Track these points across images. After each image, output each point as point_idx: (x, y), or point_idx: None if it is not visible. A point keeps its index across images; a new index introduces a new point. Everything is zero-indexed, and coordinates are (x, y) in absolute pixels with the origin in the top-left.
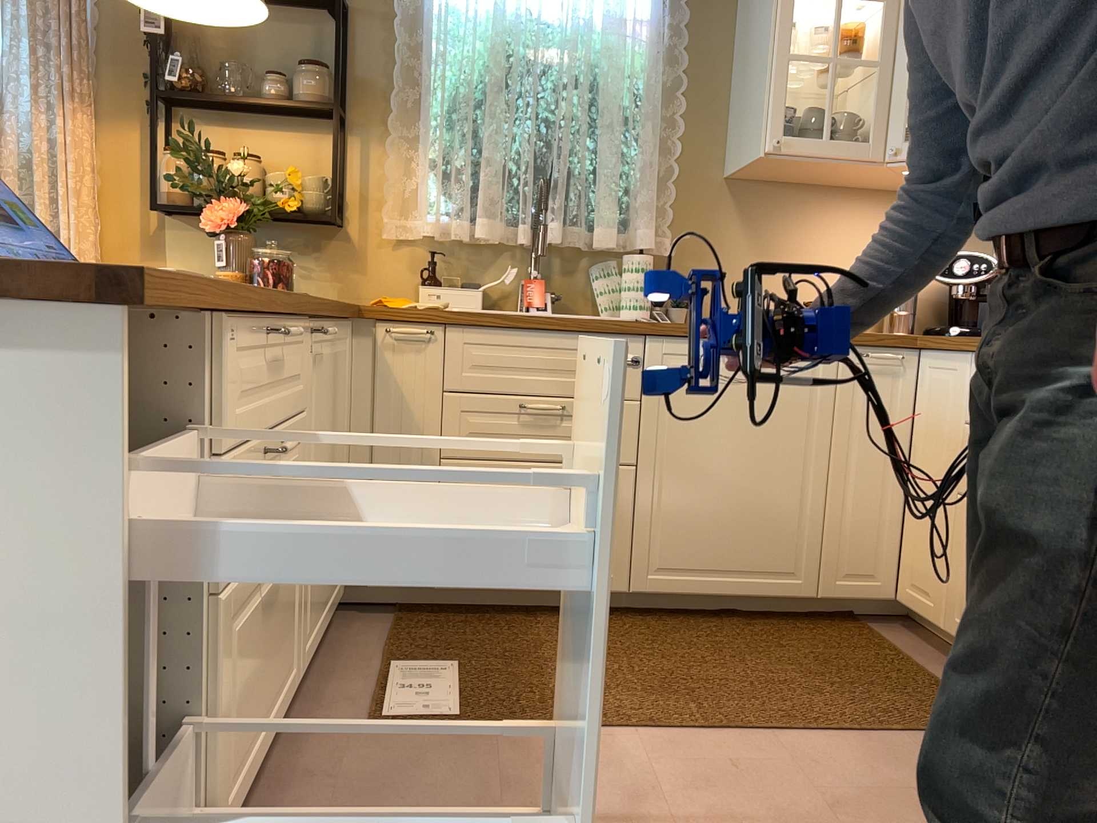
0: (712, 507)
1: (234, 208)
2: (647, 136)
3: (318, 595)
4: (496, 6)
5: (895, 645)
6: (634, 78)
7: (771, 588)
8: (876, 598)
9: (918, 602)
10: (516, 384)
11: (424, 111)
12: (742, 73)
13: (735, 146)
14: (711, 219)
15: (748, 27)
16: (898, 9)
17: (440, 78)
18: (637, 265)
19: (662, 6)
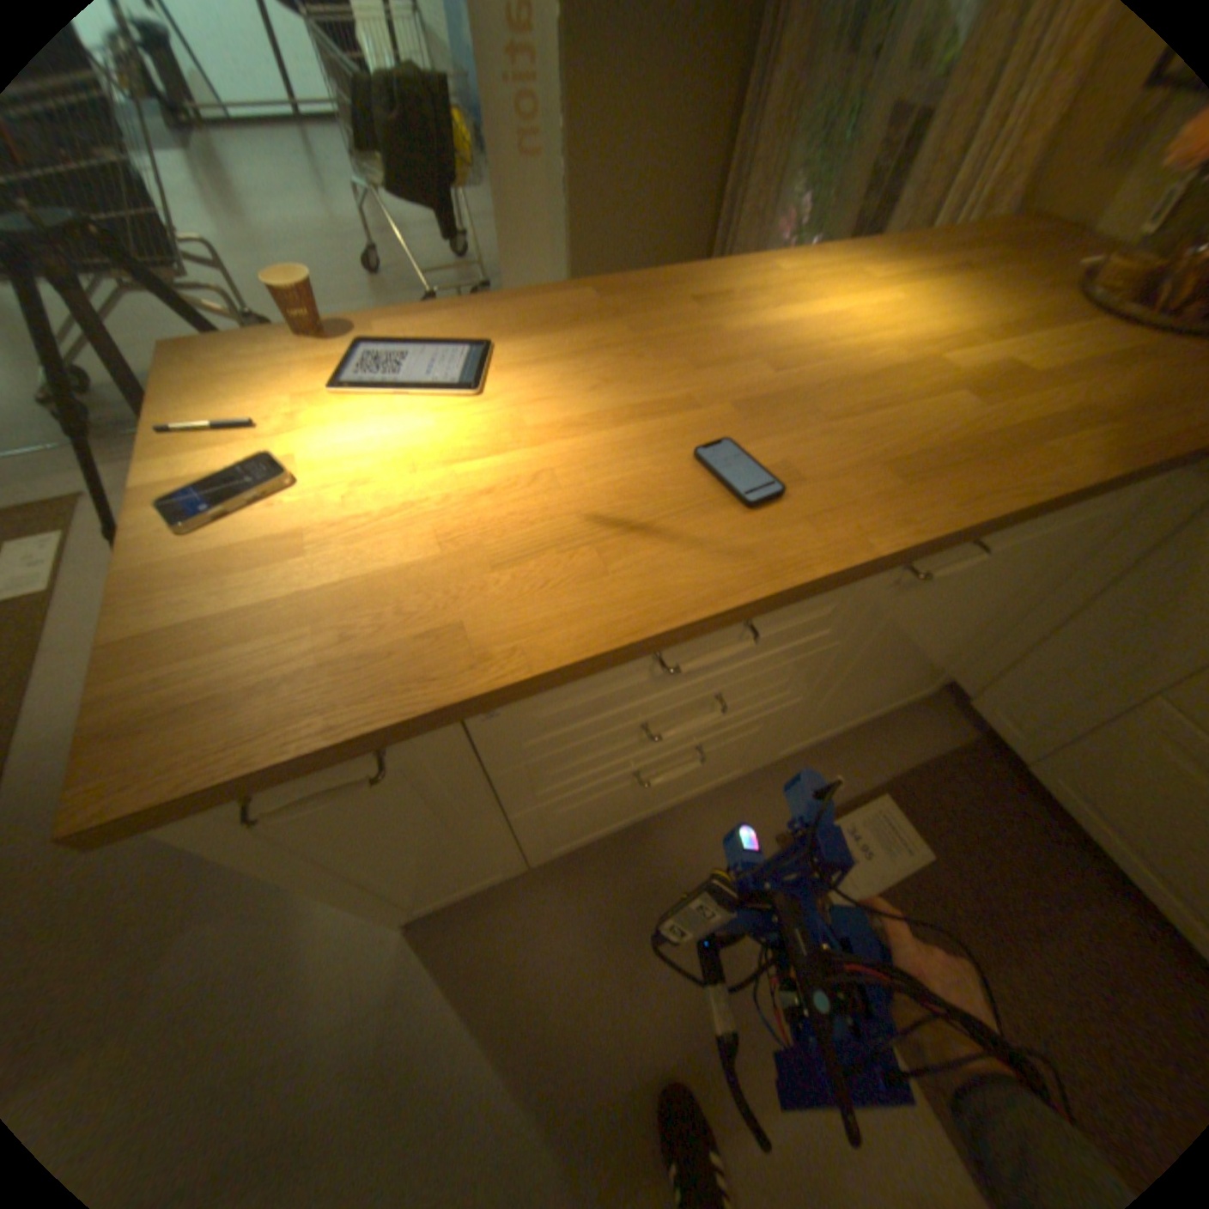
0: None
1: None
2: None
3: (846, 721)
4: None
5: None
6: None
7: None
8: None
9: None
10: None
11: None
12: None
13: None
14: None
15: None
16: None
17: None
18: None
19: None
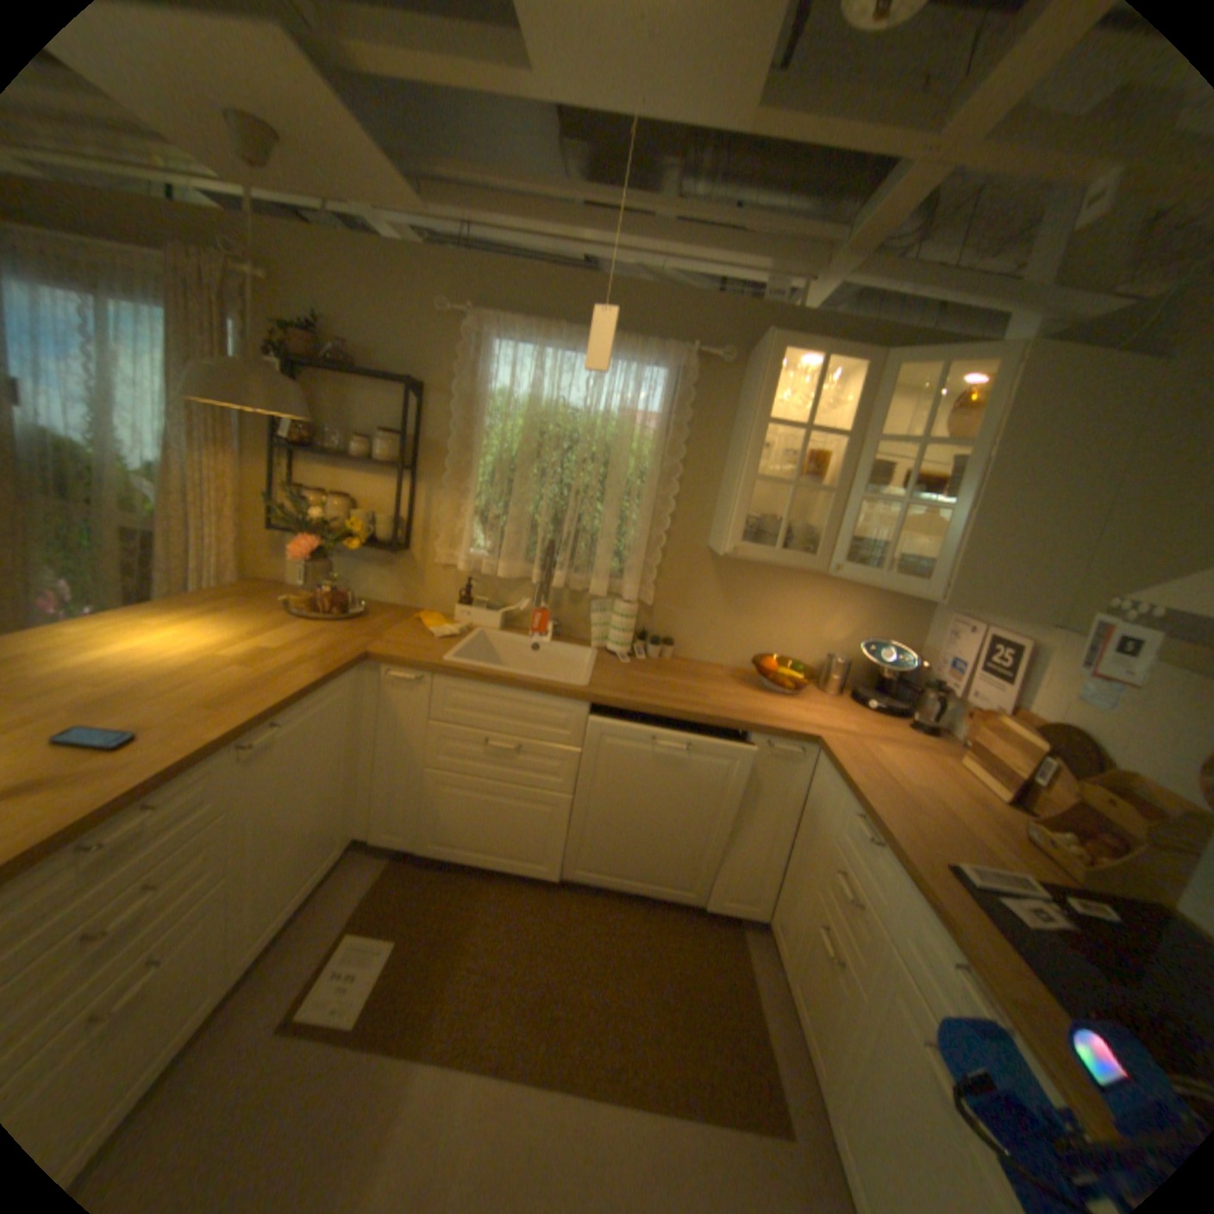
0: (629, 837)
1: (307, 546)
2: (641, 514)
3: (279, 900)
4: (531, 396)
5: (754, 974)
6: (638, 465)
7: (669, 901)
8: (754, 922)
9: (780, 946)
10: (484, 725)
11: (472, 471)
12: (729, 469)
13: (716, 527)
14: (691, 578)
15: (738, 432)
16: (864, 443)
17: (483, 450)
18: (621, 615)
19: (668, 407)
